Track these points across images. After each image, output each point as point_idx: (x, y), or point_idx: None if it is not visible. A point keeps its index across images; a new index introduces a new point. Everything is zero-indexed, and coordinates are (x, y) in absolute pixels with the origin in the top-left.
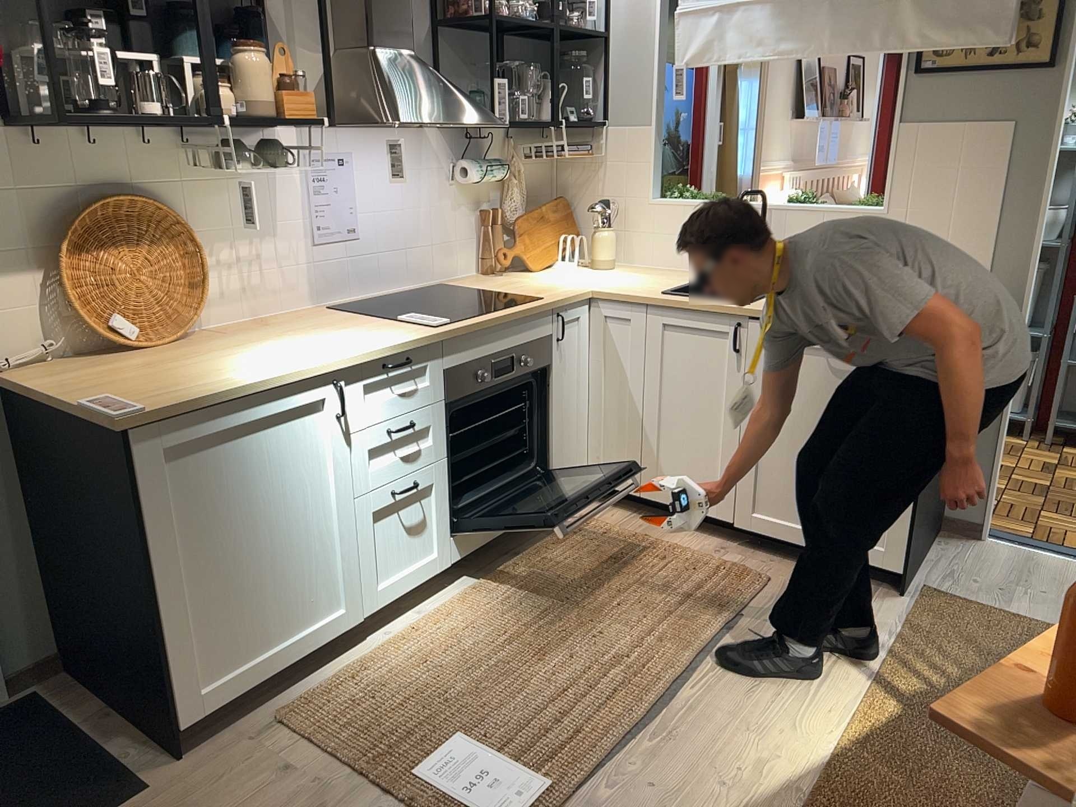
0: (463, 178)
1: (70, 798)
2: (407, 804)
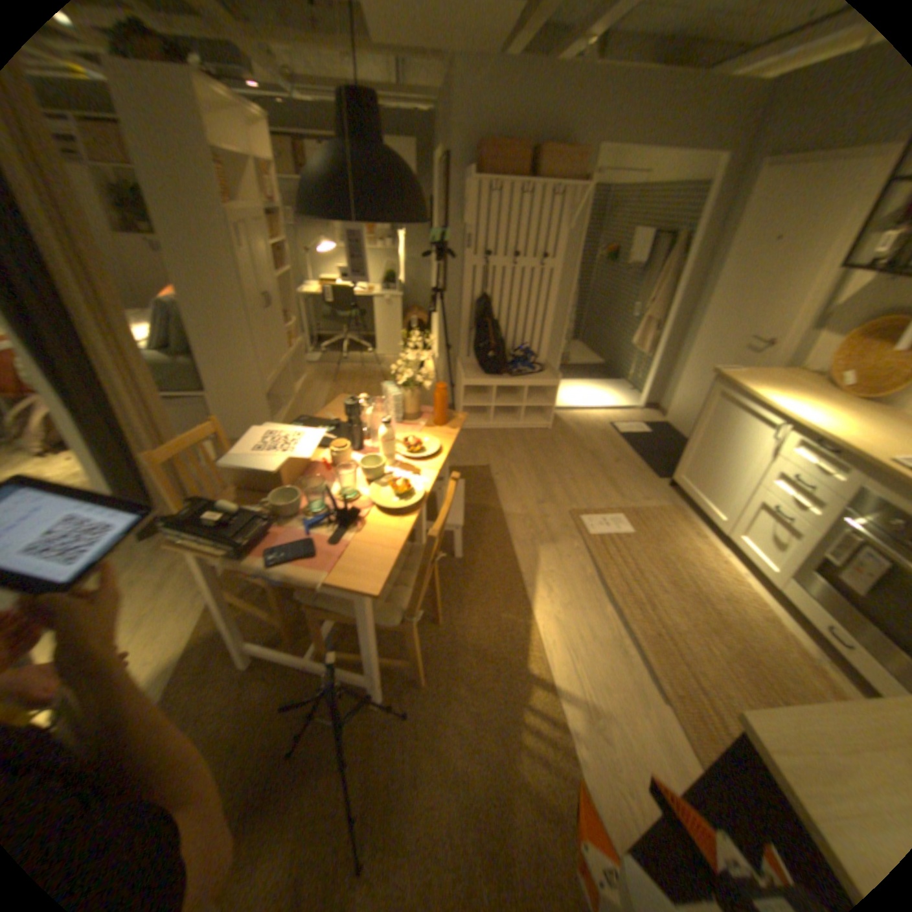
0: None
1: (664, 468)
2: (610, 508)
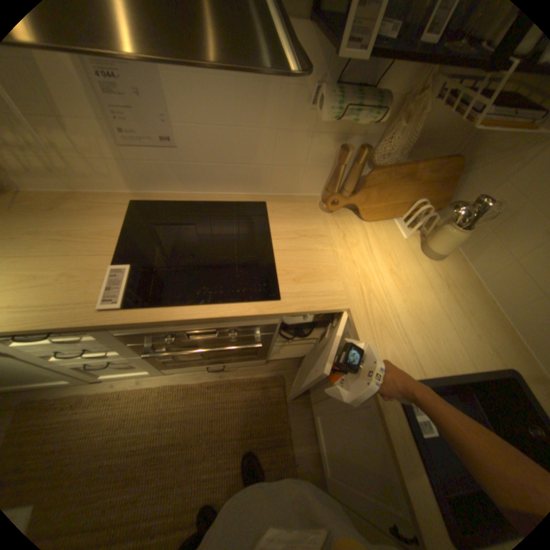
0: (321, 107)
1: None
2: None
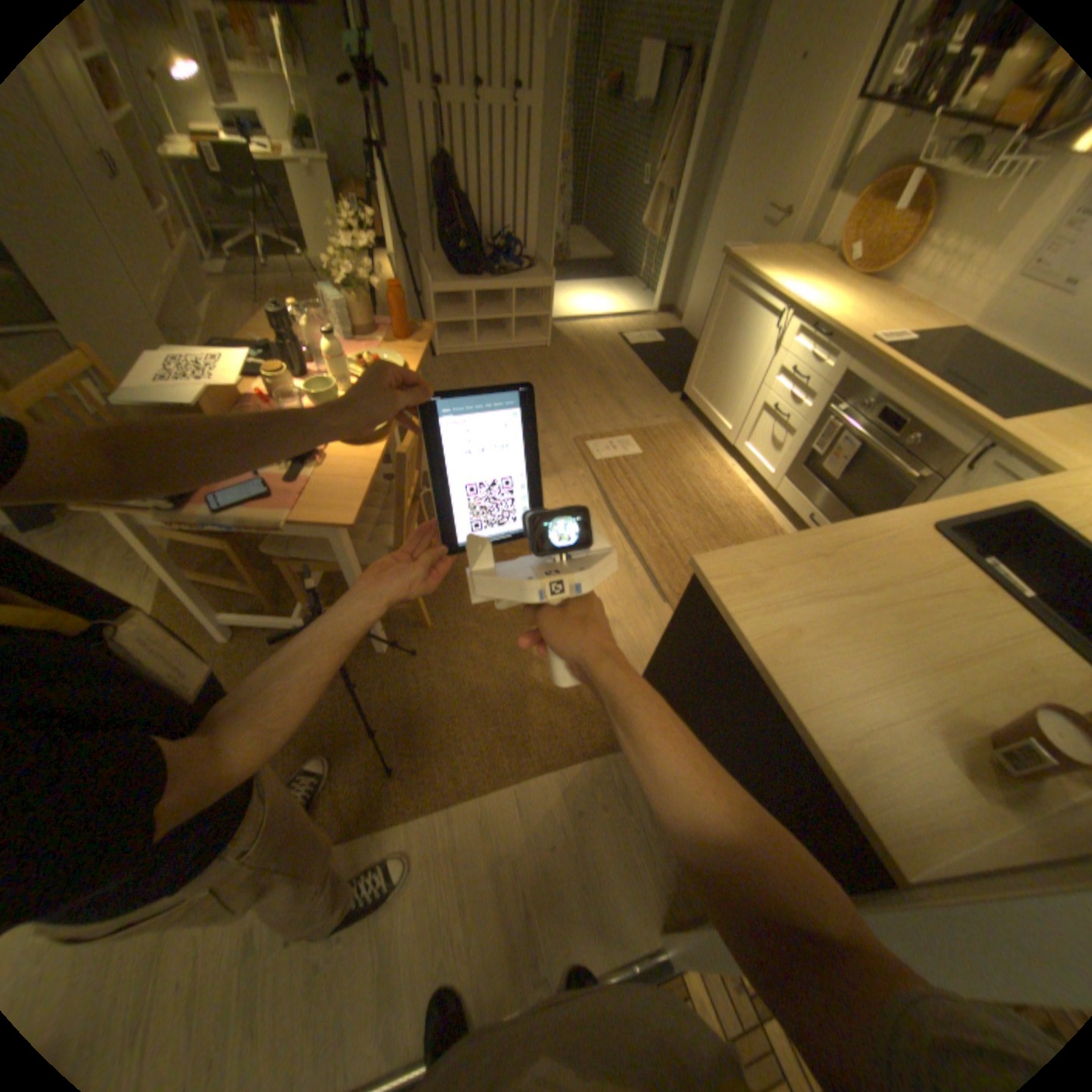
0: None
1: (674, 382)
2: (616, 432)
